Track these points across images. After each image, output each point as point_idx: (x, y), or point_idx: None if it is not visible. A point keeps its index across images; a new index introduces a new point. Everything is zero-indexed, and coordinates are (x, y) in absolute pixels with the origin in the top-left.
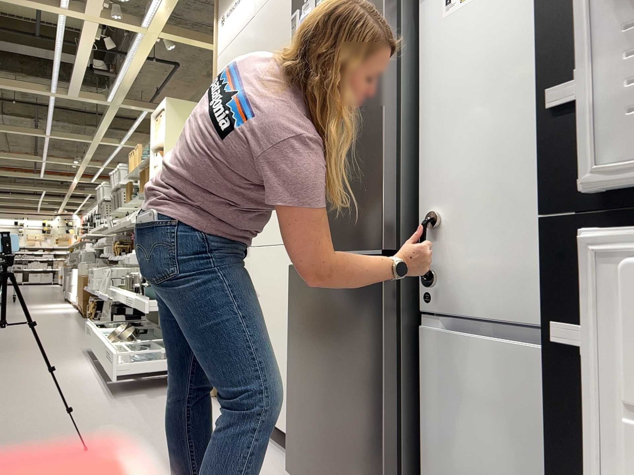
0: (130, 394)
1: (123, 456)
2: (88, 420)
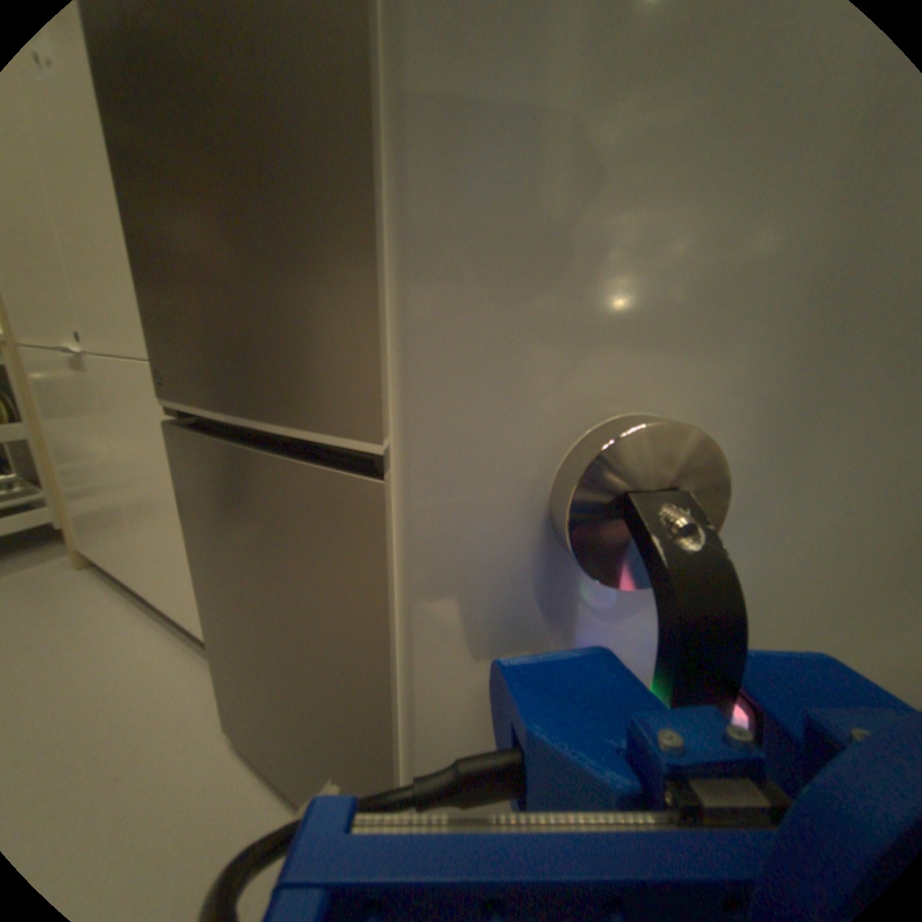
0: None
1: None
2: None
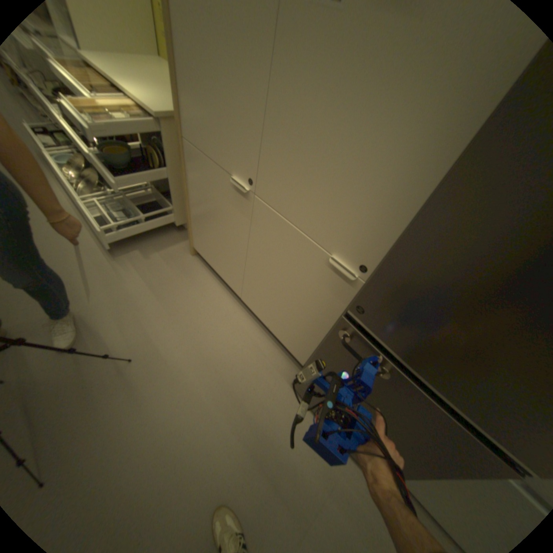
0: (123, 250)
1: (163, 361)
2: (106, 302)
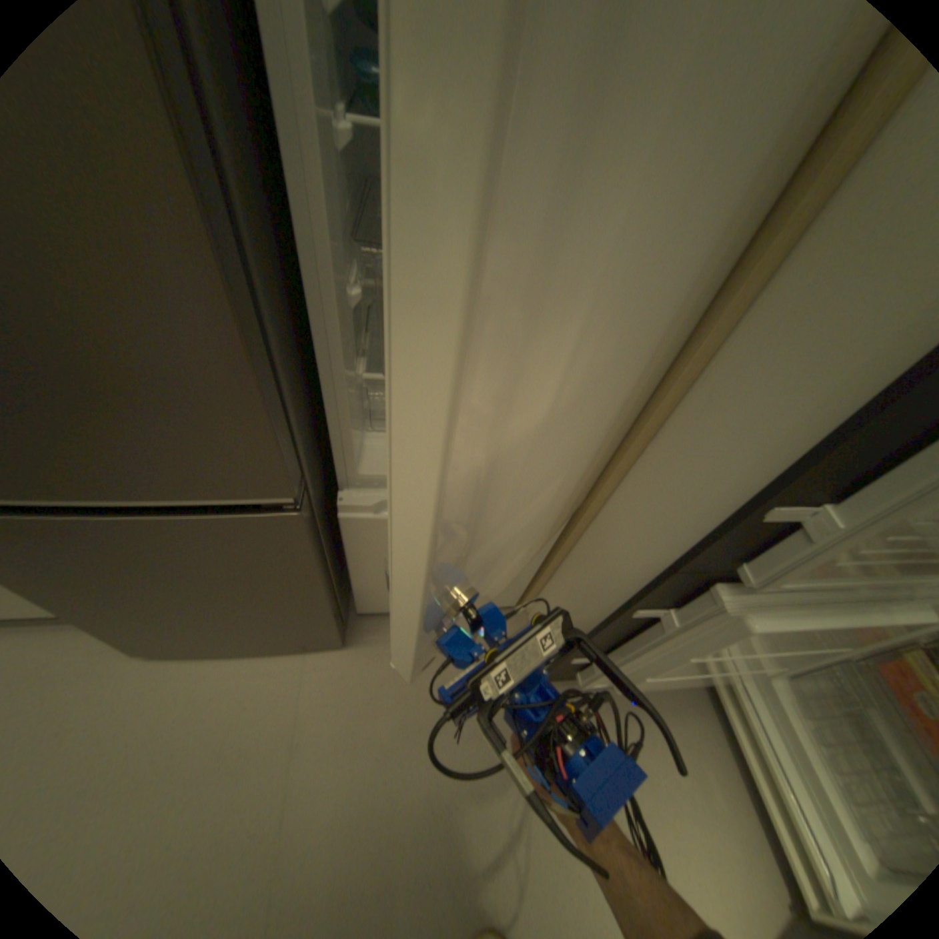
0: None
1: None
2: None
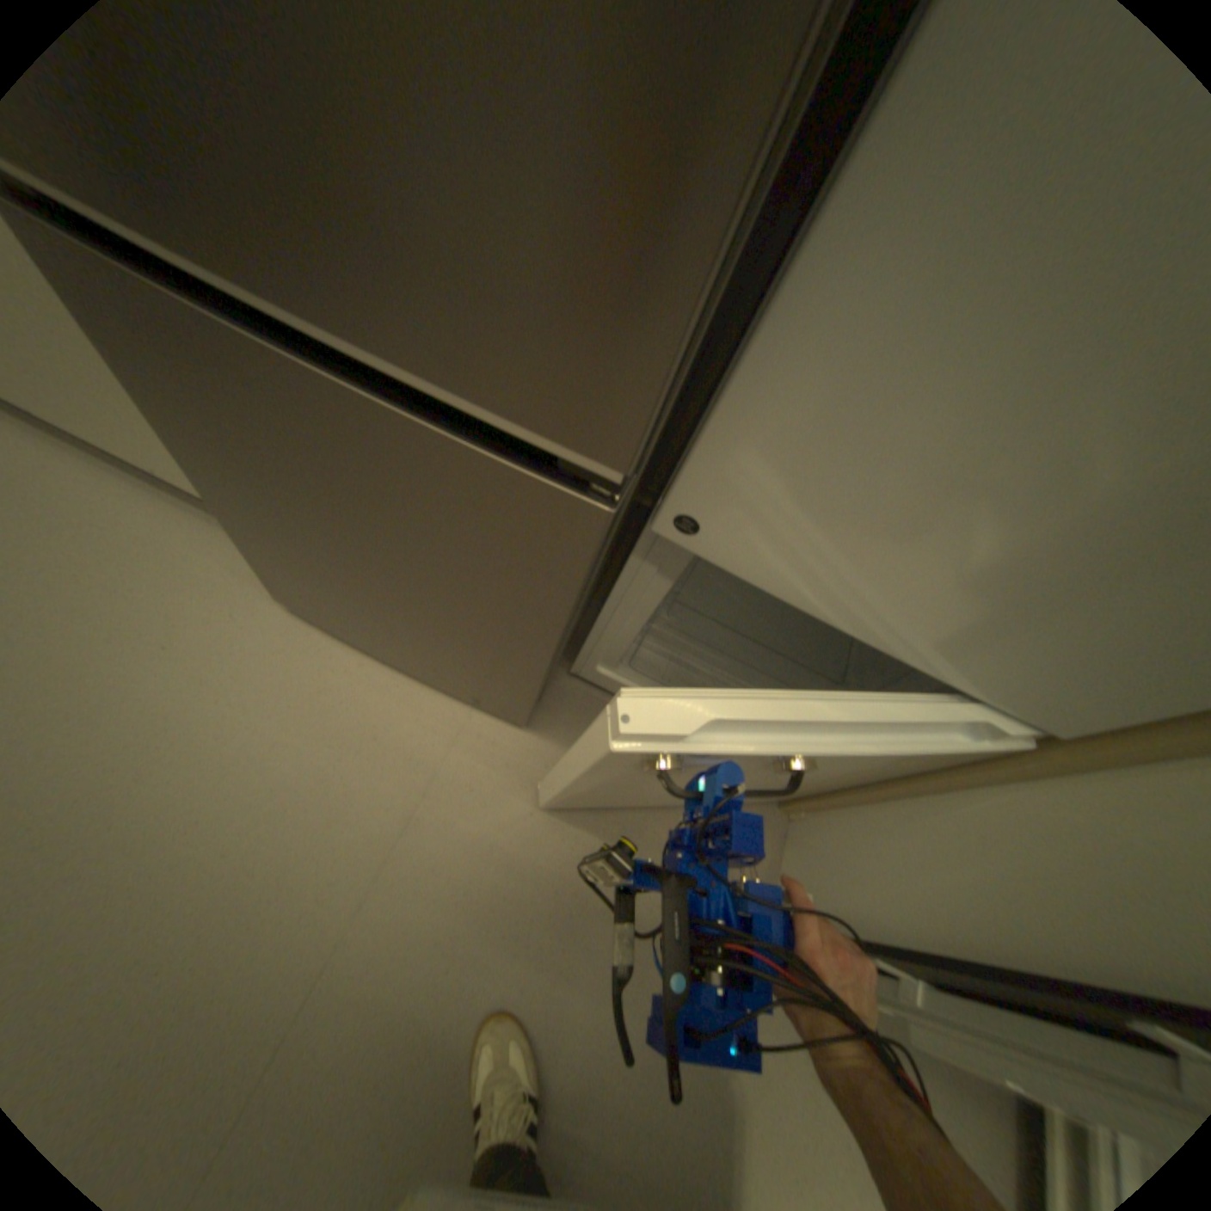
0: None
1: None
2: None
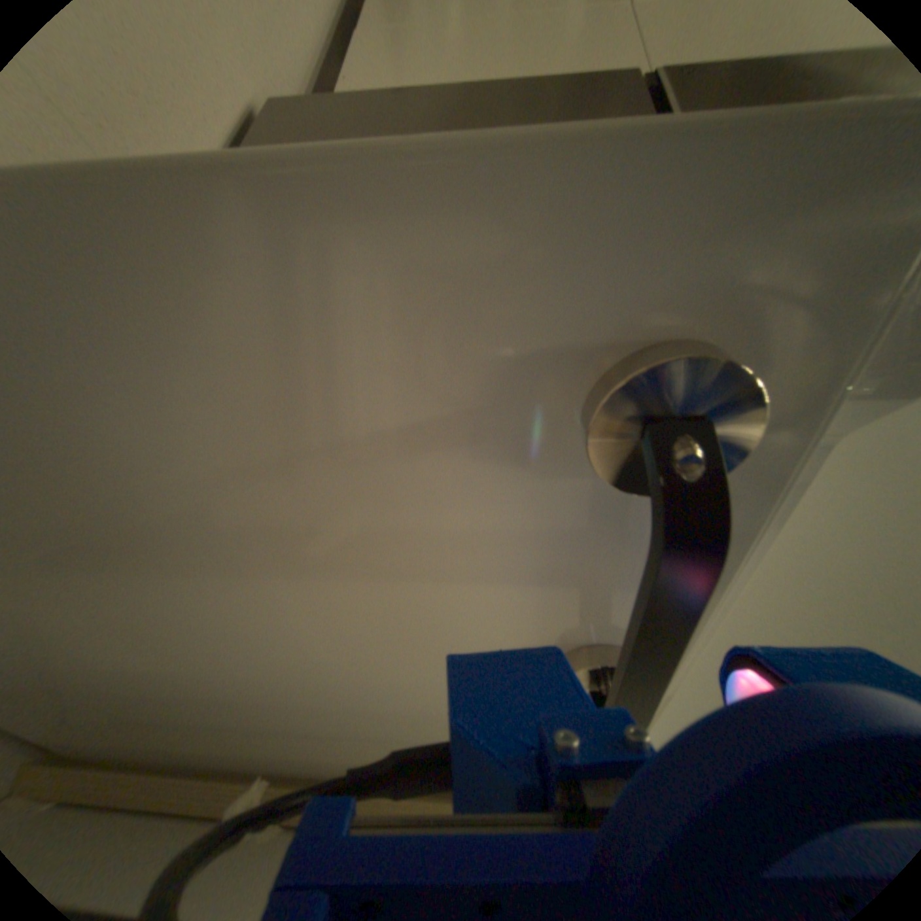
0: None
1: None
2: None
